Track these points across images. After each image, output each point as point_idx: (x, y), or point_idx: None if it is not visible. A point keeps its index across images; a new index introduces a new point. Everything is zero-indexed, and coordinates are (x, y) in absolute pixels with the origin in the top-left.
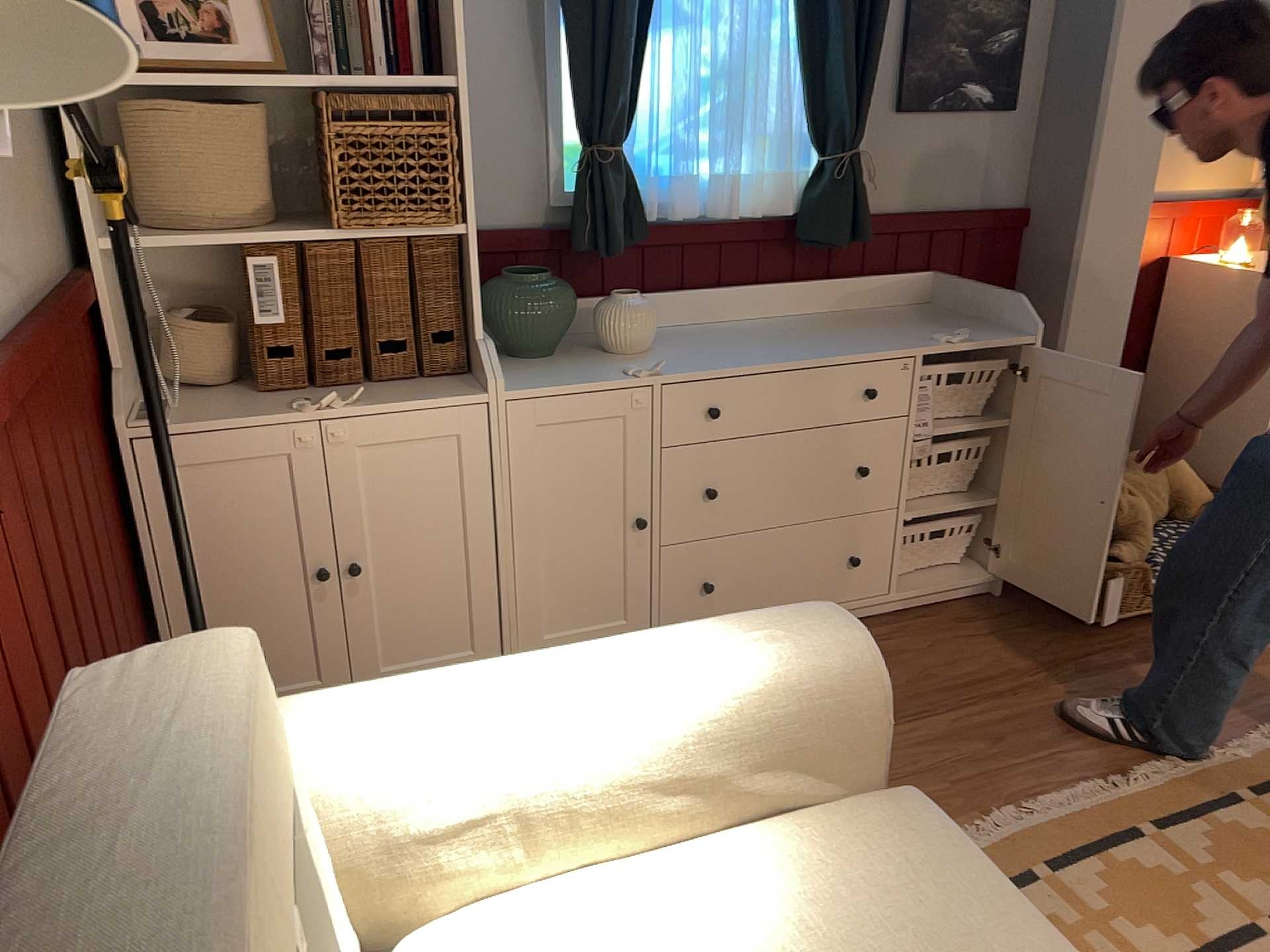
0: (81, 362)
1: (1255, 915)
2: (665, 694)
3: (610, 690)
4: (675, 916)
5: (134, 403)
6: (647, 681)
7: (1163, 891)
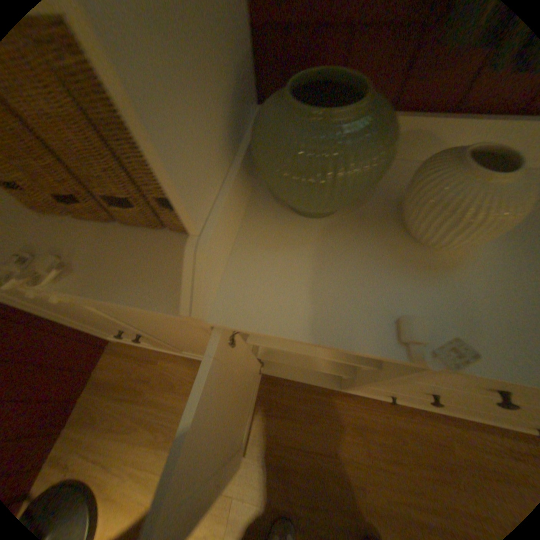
0: None
1: None
2: None
3: None
4: None
5: None
6: None
7: None
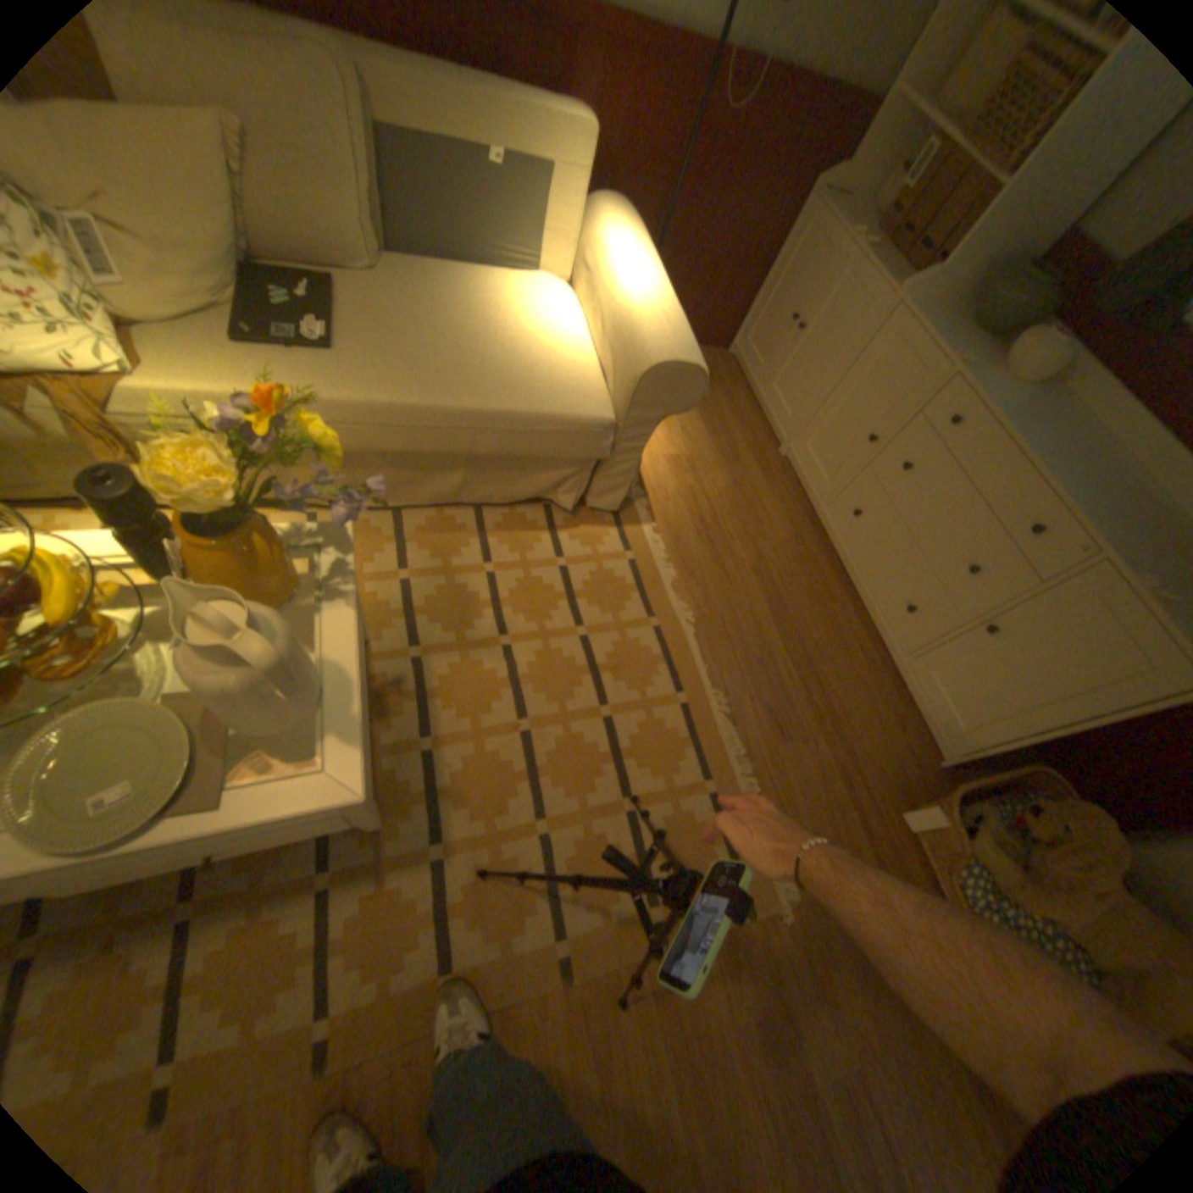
0: (825, 136)
1: (615, 714)
2: (631, 299)
3: (633, 284)
4: (557, 333)
5: (846, 191)
6: (638, 294)
7: (636, 677)
